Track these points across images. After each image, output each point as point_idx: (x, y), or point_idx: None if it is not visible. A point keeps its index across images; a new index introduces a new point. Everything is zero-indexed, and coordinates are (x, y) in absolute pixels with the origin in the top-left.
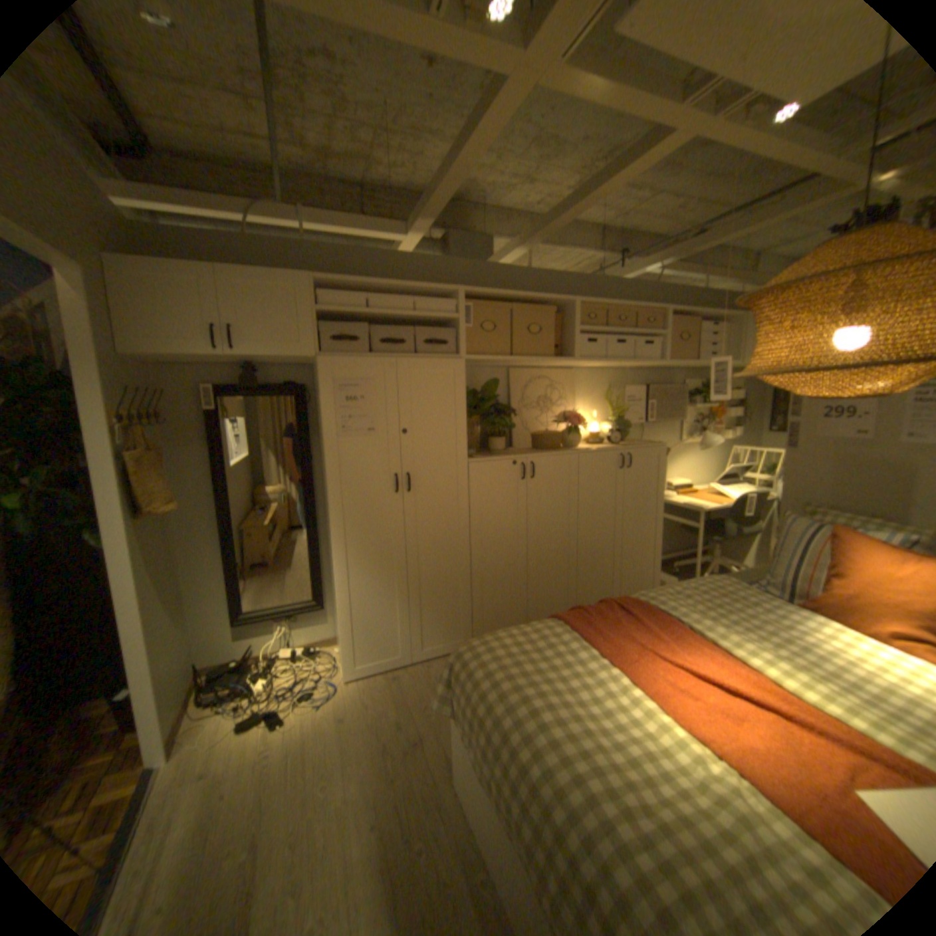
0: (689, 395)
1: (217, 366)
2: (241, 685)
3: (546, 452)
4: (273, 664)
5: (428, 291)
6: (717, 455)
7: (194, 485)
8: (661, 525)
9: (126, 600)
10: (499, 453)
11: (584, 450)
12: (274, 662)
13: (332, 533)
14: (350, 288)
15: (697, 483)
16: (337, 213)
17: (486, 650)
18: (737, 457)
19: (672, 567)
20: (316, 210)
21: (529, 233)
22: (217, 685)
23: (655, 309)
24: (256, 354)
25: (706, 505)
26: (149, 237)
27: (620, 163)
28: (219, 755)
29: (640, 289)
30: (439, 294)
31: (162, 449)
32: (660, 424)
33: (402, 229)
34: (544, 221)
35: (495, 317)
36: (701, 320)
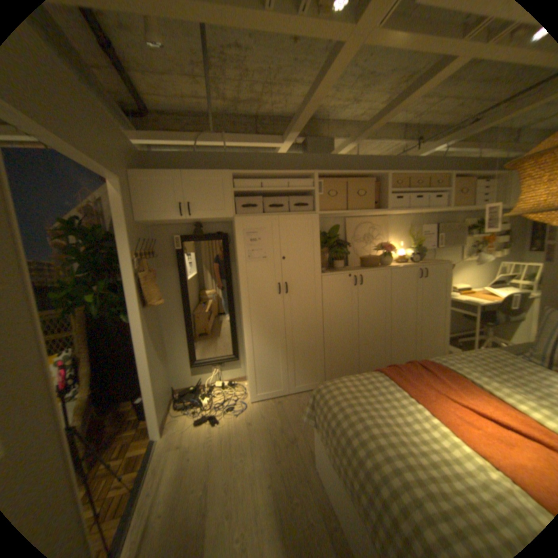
0: (469, 229)
1: (182, 225)
2: (197, 400)
3: (370, 268)
4: (213, 389)
5: (296, 175)
6: (490, 268)
7: (172, 290)
8: (450, 314)
9: (141, 350)
10: (340, 269)
11: (395, 267)
12: (213, 388)
13: (244, 316)
14: (252, 177)
15: (475, 287)
16: (244, 135)
17: (336, 388)
18: (505, 269)
19: (458, 342)
20: (233, 135)
21: (357, 134)
22: (185, 399)
23: (443, 174)
24: (203, 218)
25: (482, 301)
26: (149, 159)
27: (418, 84)
28: (187, 437)
29: (432, 162)
30: (303, 176)
31: (157, 271)
32: (447, 248)
33: (280, 140)
34: (367, 126)
35: (337, 187)
36: (476, 179)
